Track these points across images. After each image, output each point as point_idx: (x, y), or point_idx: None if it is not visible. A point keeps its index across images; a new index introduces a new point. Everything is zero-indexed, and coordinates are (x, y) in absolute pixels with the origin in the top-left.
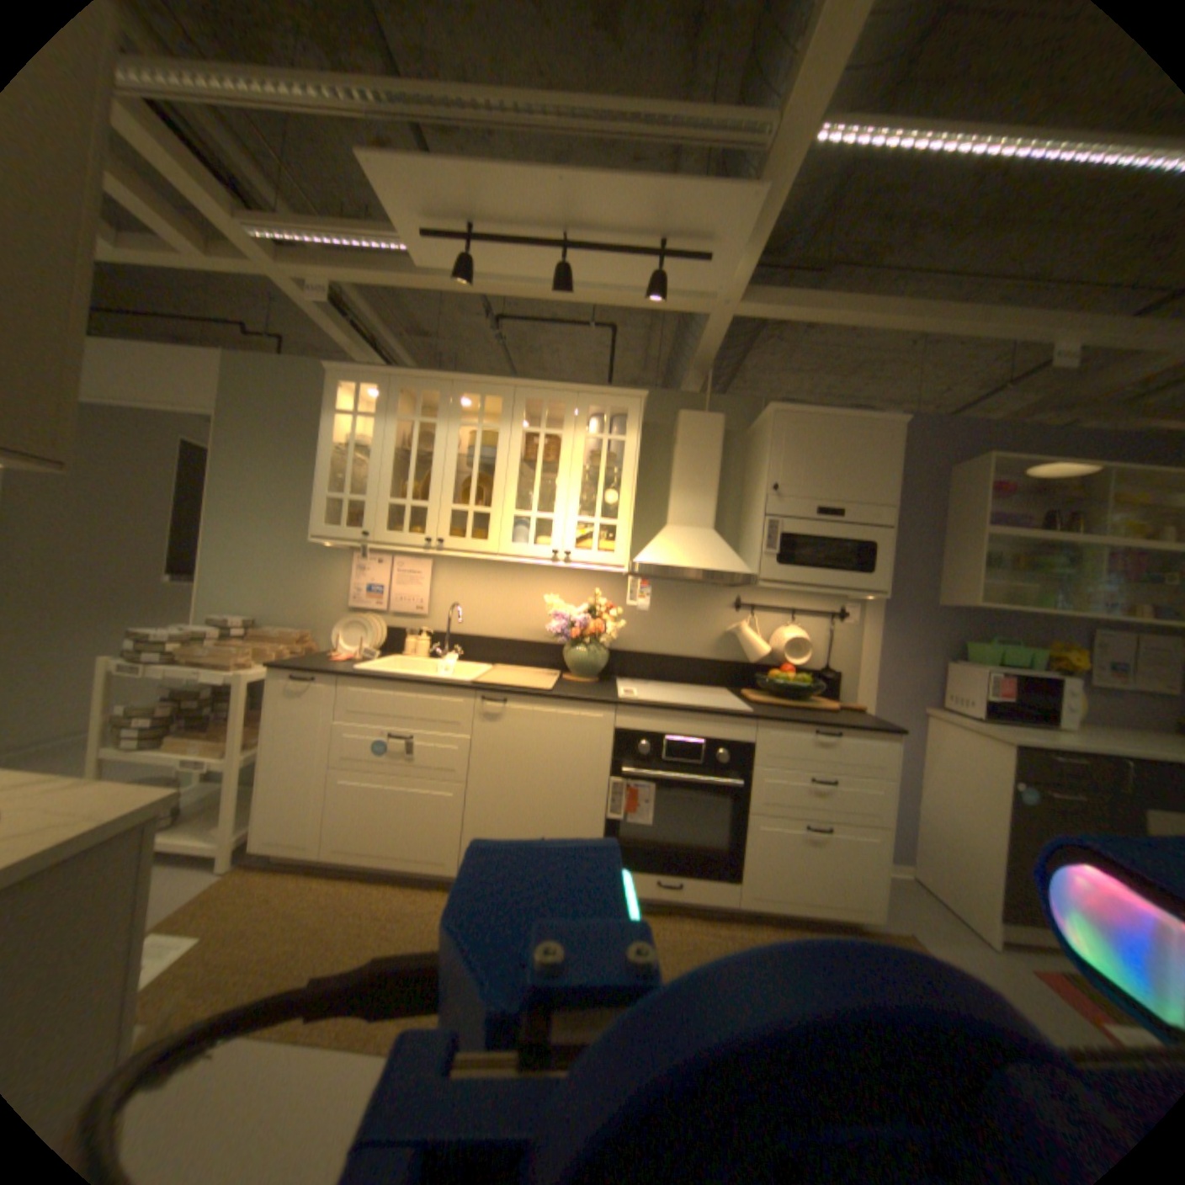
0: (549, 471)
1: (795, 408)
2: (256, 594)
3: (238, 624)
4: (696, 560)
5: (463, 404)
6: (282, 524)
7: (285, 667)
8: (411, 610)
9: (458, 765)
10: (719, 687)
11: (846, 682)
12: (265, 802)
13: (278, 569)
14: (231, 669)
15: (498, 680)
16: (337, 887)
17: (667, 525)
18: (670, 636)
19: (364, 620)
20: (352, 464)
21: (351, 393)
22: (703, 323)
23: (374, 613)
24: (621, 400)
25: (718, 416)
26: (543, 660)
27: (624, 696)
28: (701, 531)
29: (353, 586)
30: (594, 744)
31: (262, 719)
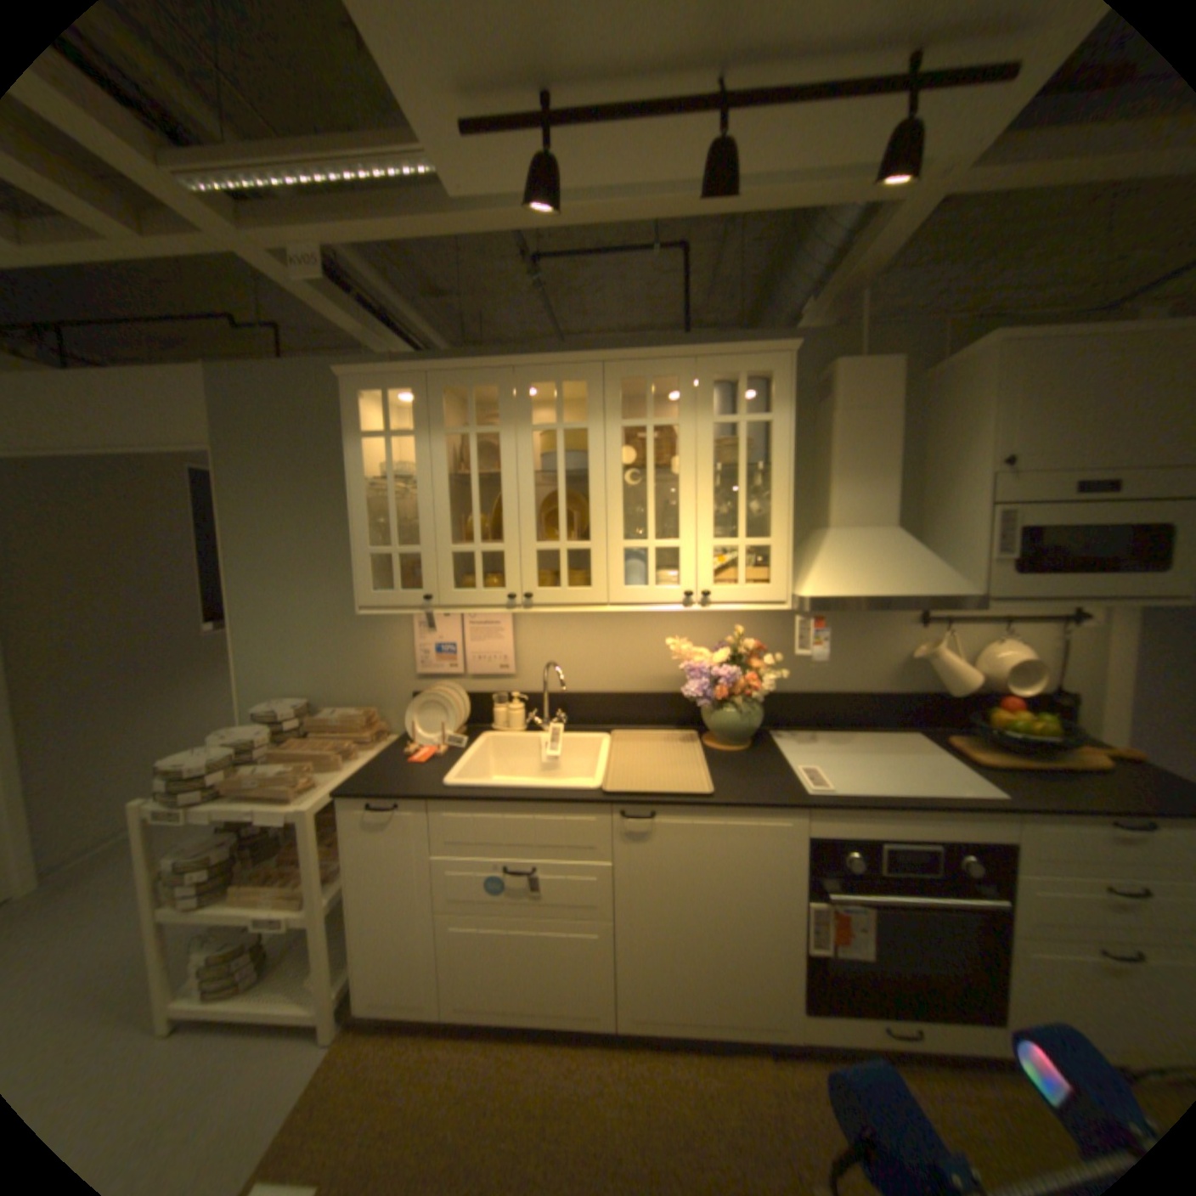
0: (658, 473)
1: (1040, 333)
2: (306, 670)
3: (292, 716)
4: (896, 584)
5: (528, 395)
6: (321, 581)
7: (361, 799)
8: (497, 671)
9: (603, 902)
10: (909, 730)
11: (1088, 706)
12: (366, 961)
13: (326, 637)
14: (293, 798)
15: (636, 779)
16: (471, 1054)
17: (835, 531)
18: (836, 670)
19: (443, 698)
20: (393, 496)
21: (377, 402)
22: (882, 218)
23: (451, 678)
24: (763, 361)
25: (899, 361)
26: (671, 717)
27: (819, 793)
28: (885, 534)
29: (420, 649)
30: (787, 864)
31: (344, 863)
